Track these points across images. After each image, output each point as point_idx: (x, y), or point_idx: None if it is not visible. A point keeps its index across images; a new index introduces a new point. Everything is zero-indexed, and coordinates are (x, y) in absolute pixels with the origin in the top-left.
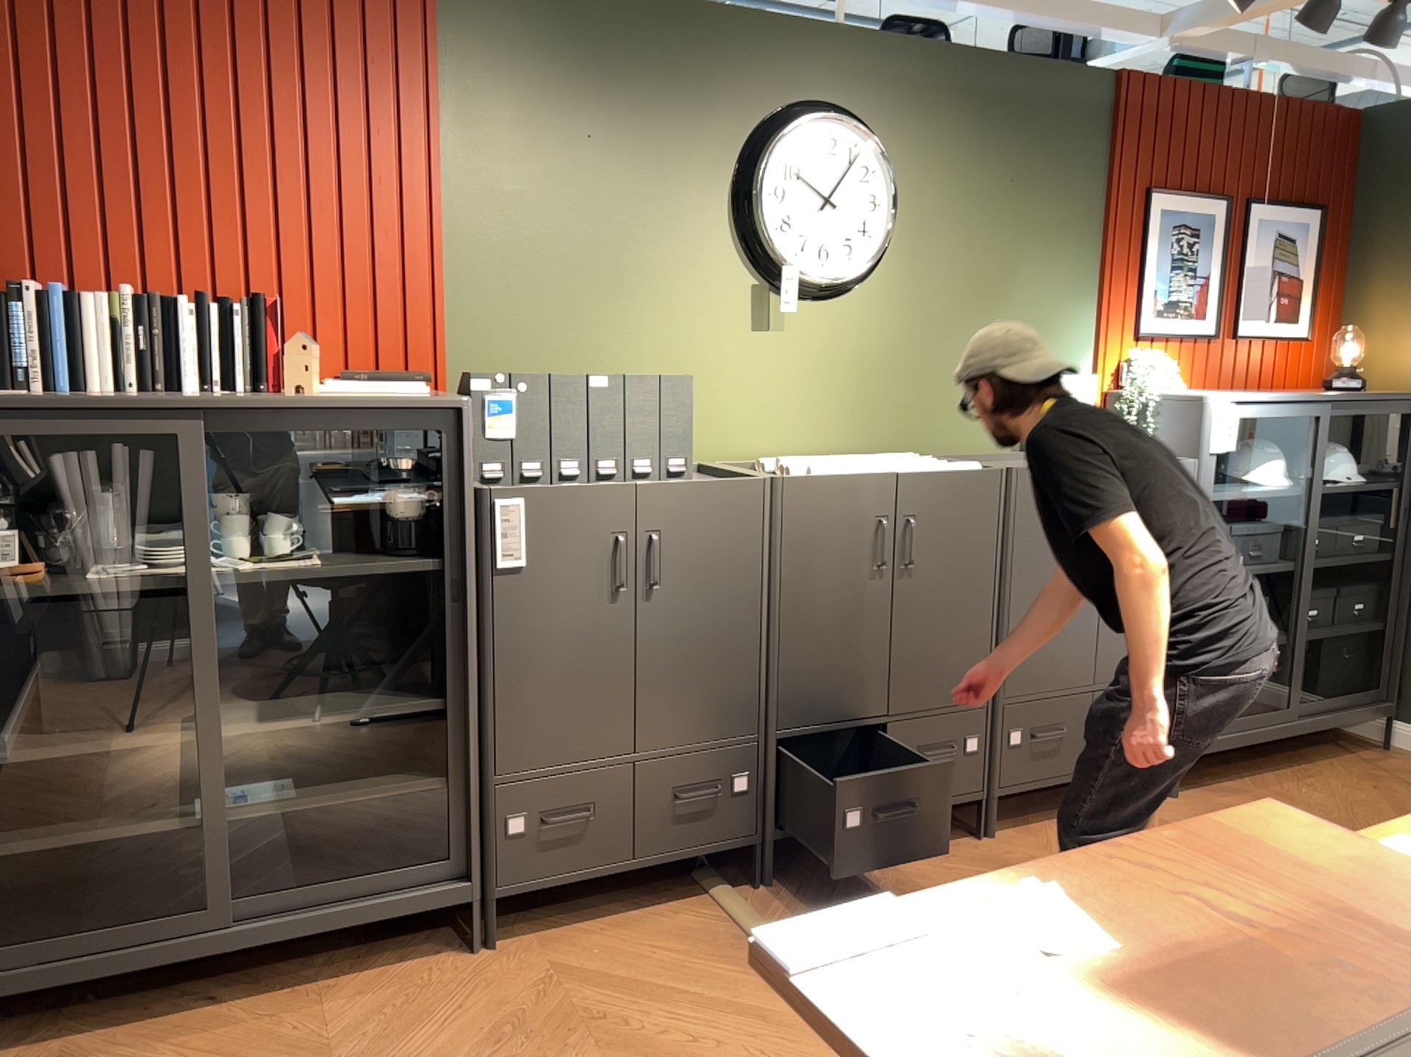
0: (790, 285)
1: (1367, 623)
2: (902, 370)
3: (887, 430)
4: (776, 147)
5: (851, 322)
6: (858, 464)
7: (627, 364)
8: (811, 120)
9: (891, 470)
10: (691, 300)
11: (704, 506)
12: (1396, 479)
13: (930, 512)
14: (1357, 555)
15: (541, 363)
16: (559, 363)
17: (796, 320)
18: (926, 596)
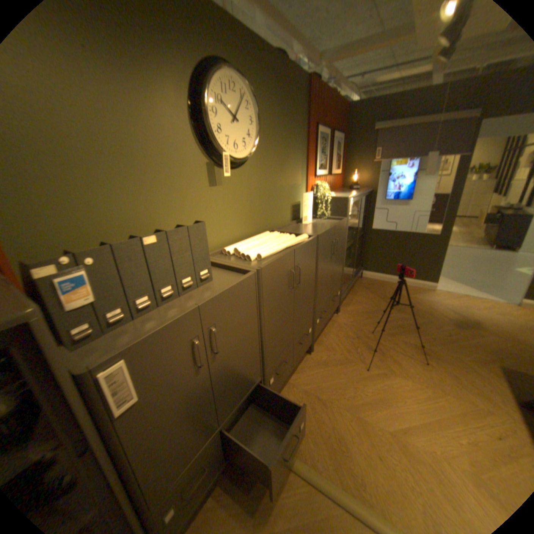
0: (226, 162)
1: (358, 249)
2: (262, 197)
3: (259, 222)
4: (210, 78)
5: (245, 178)
6: (271, 246)
7: (150, 215)
8: (223, 65)
9: (285, 246)
10: (178, 172)
11: (233, 298)
12: (363, 211)
13: (302, 260)
14: (358, 233)
15: (91, 225)
16: (105, 223)
17: (225, 179)
18: (301, 291)
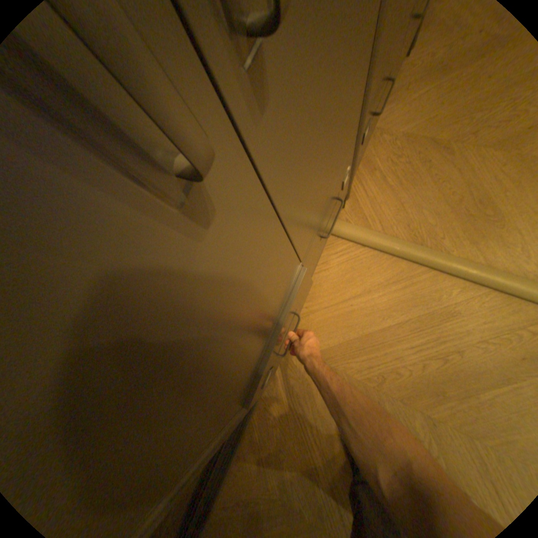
0: None
1: None
2: None
3: None
4: None
5: None
6: None
7: None
8: None
9: None
10: None
11: None
12: None
13: None
14: None
15: None
16: None
17: None
18: None
